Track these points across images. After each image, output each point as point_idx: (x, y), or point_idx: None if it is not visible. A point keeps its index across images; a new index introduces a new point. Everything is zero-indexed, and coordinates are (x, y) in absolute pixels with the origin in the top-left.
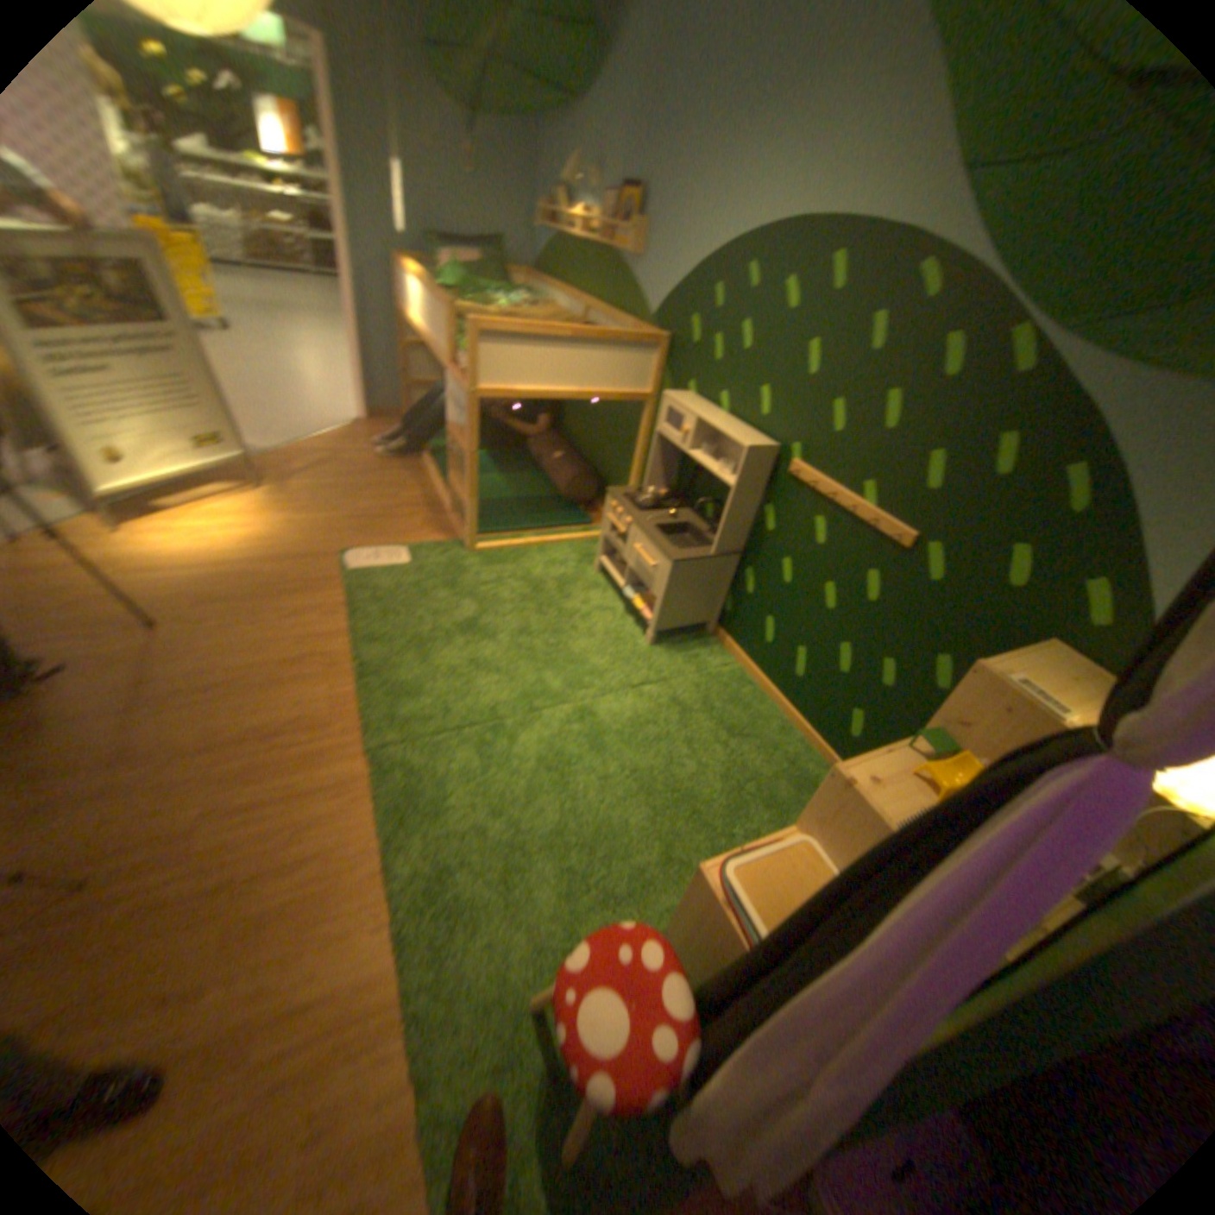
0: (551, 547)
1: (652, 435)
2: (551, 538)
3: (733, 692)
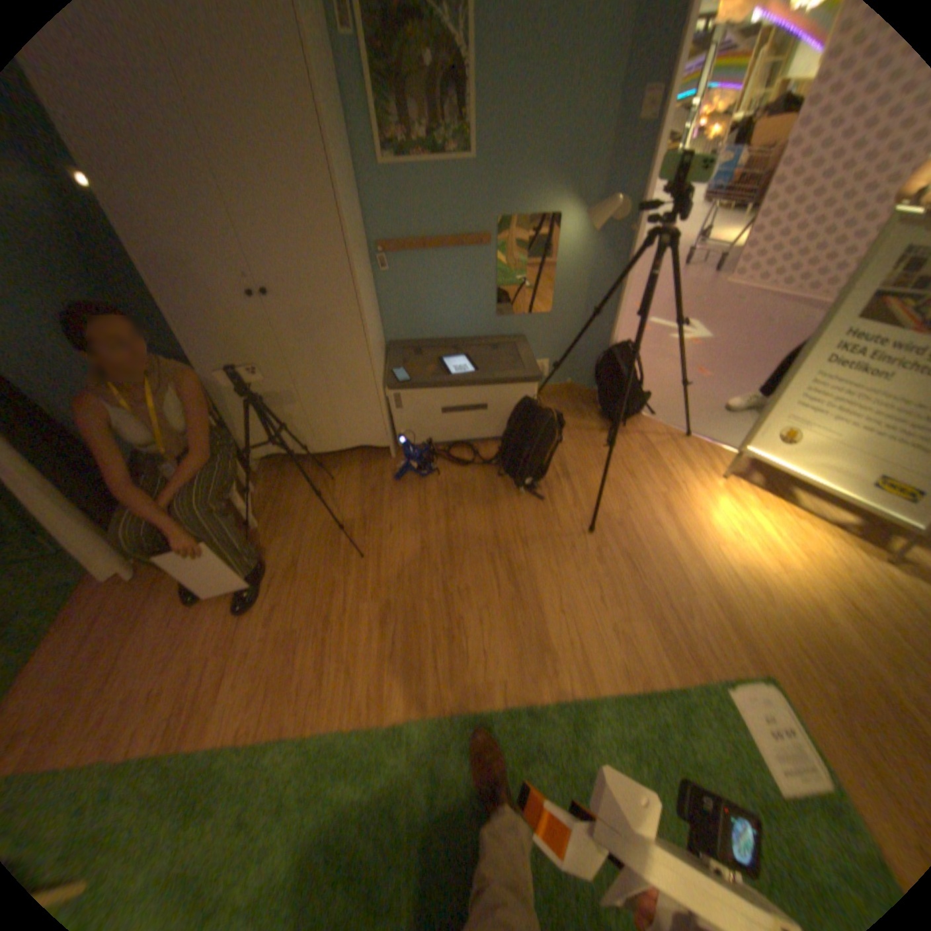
0: None
1: None
2: None
3: None
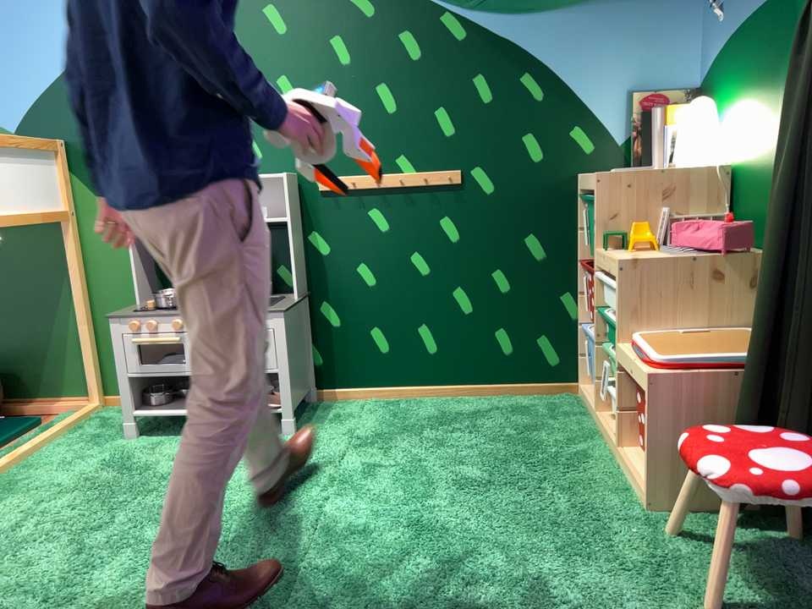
0: (31, 458)
1: (87, 259)
2: (11, 454)
3: (397, 411)
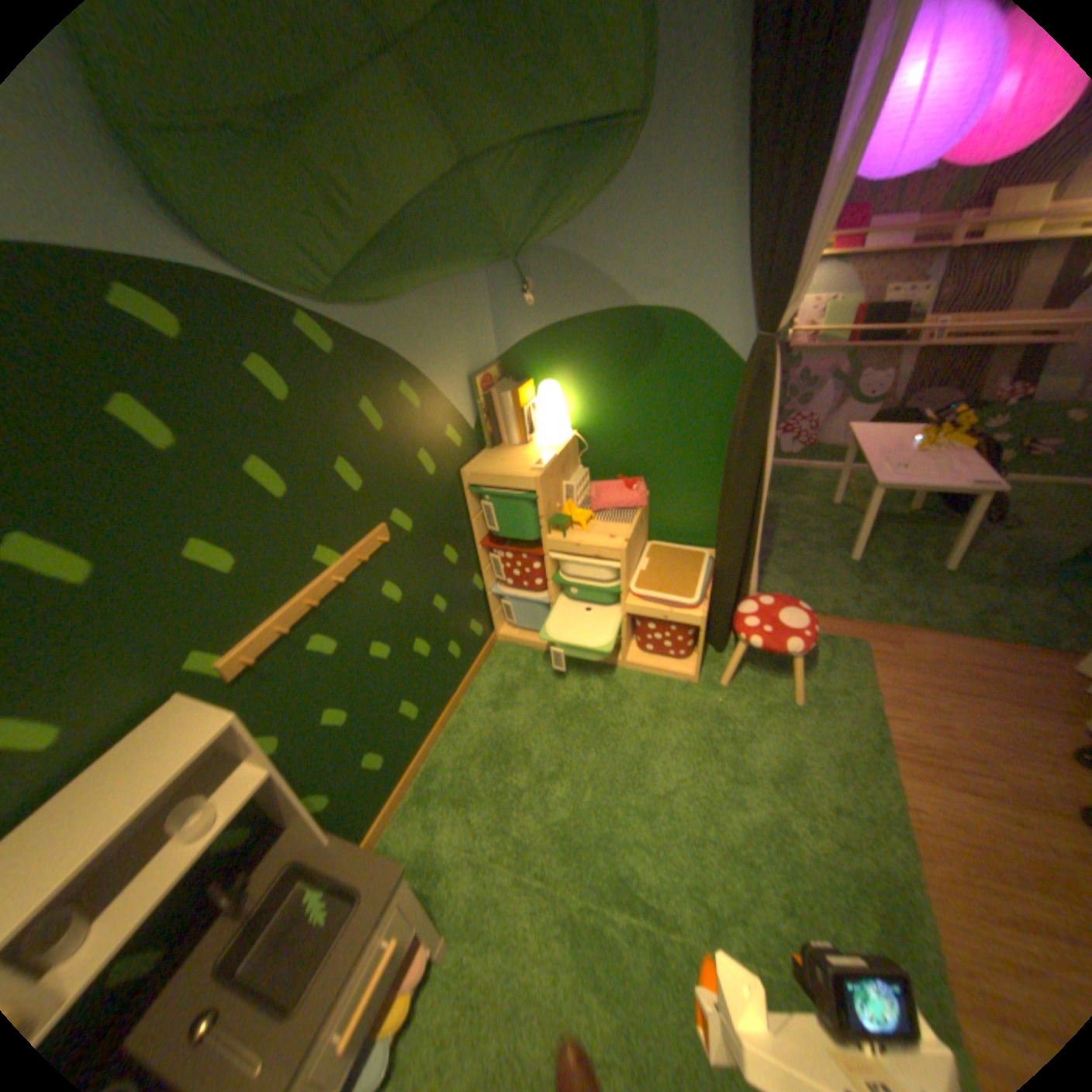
0: None
1: None
2: None
3: (441, 795)
